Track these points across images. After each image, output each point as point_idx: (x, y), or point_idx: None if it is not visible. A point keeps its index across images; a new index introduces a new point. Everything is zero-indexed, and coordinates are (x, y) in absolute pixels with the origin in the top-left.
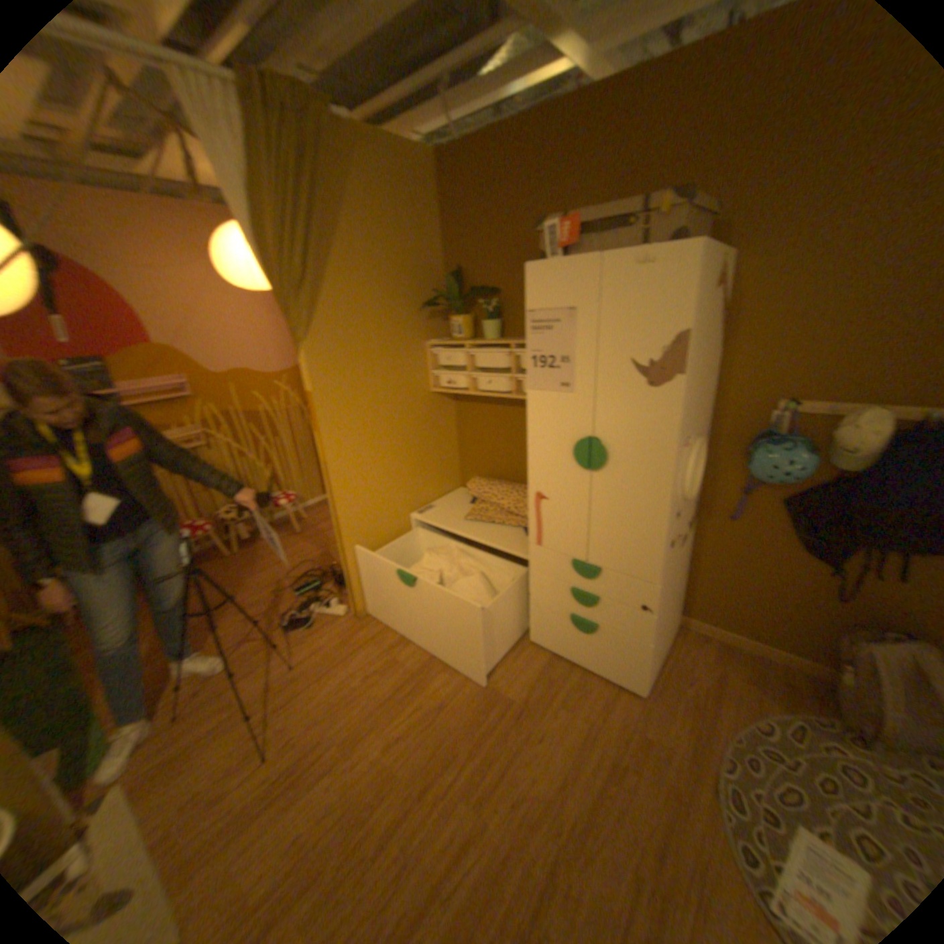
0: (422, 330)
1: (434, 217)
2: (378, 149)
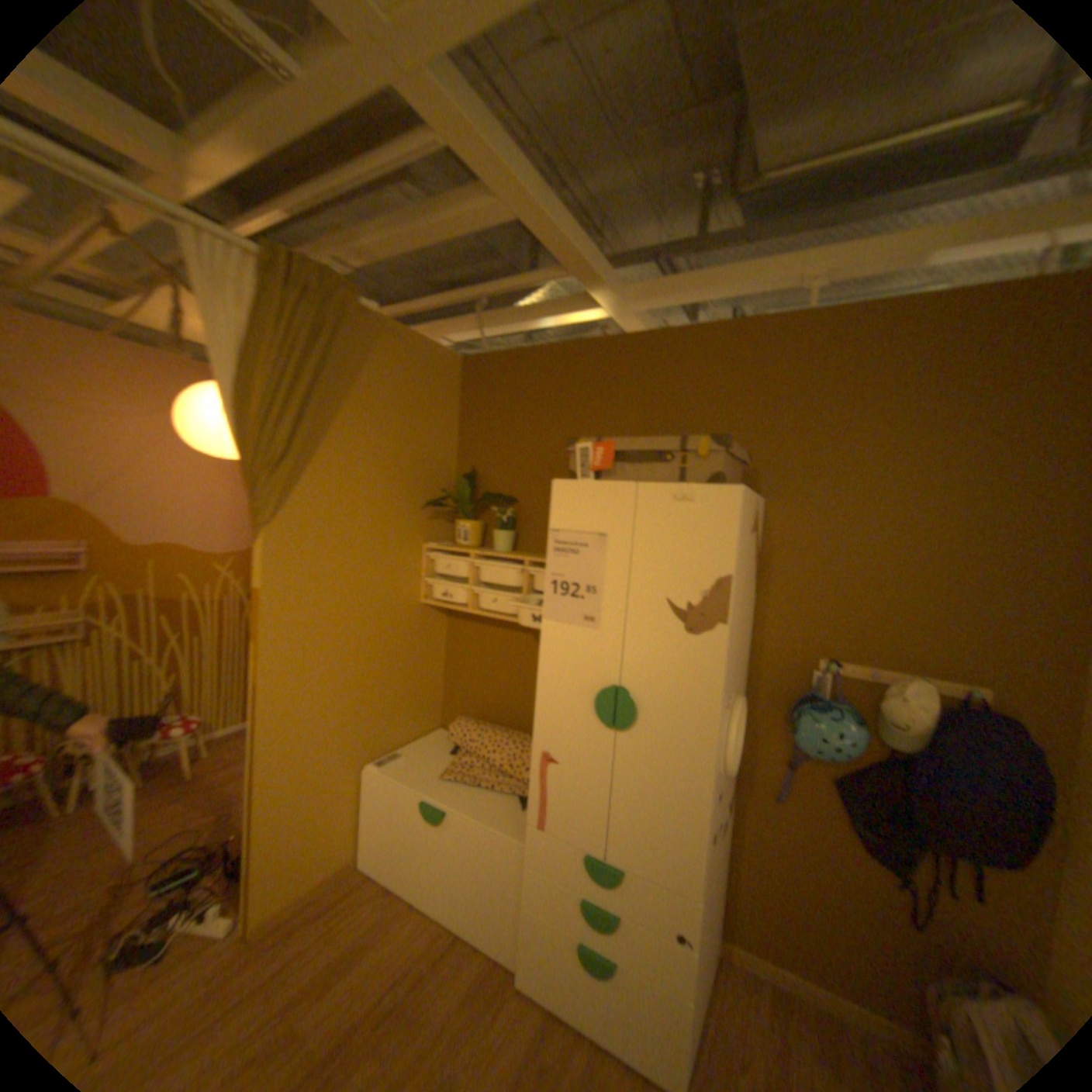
0: (422, 530)
1: (454, 418)
2: (404, 346)
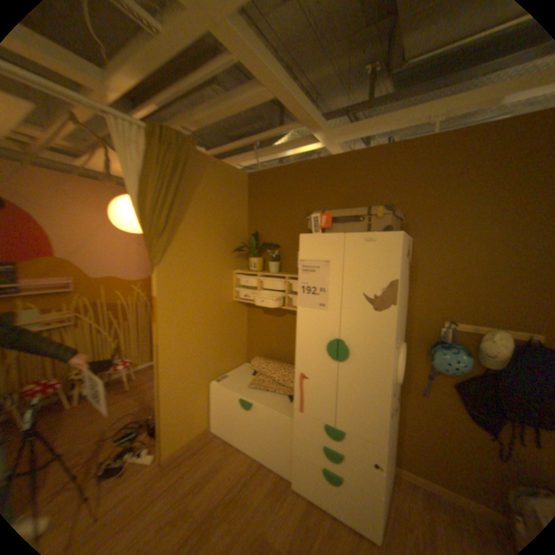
0: (232, 263)
1: (245, 205)
2: (219, 169)
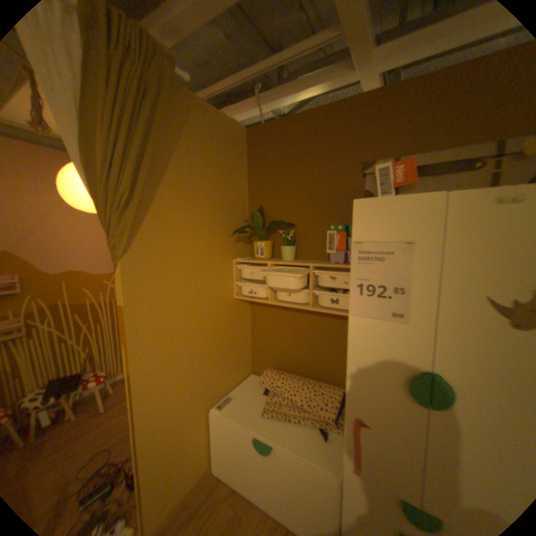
0: (232, 250)
1: (245, 172)
2: (210, 118)
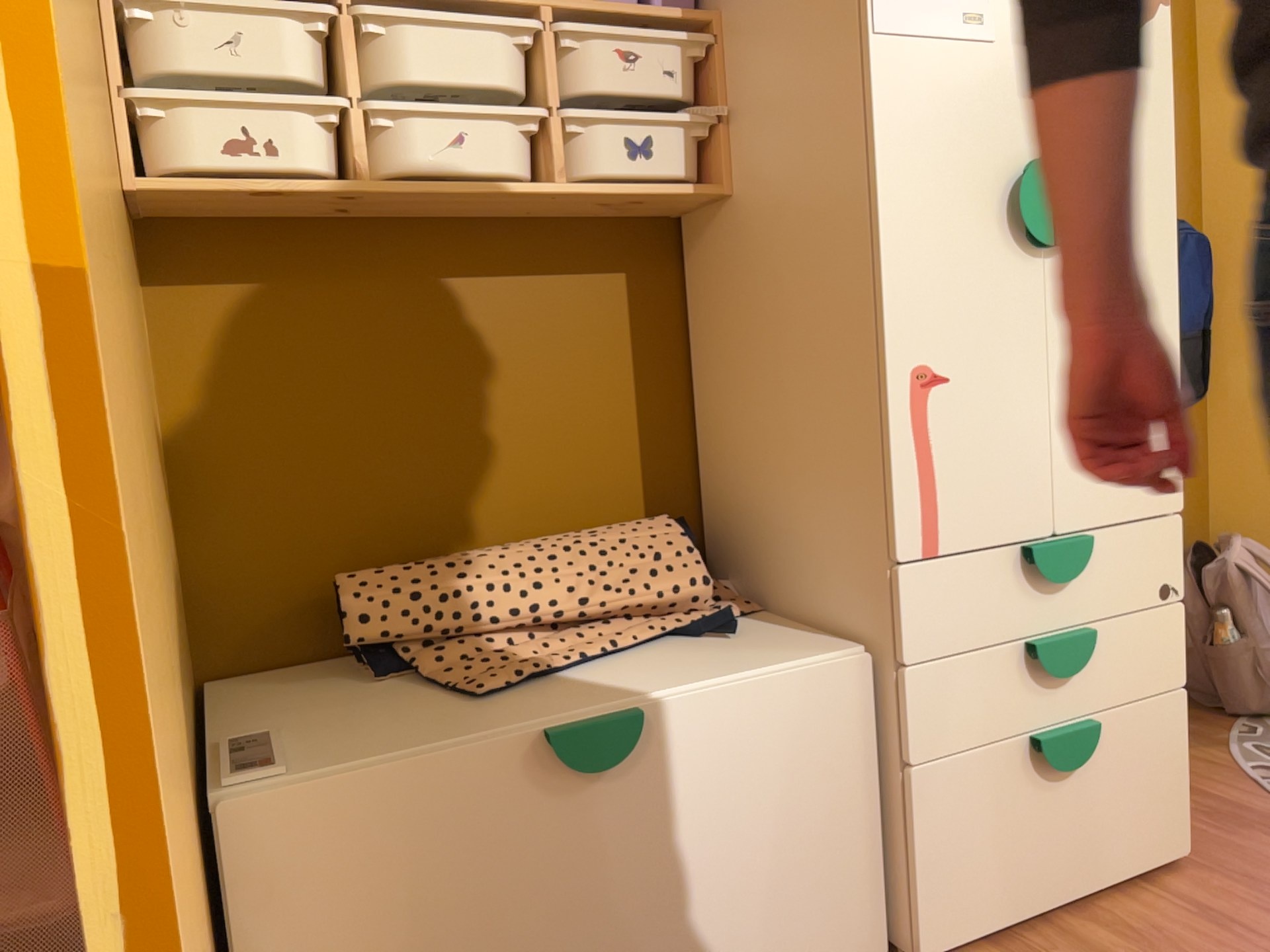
0: None
1: None
2: None
